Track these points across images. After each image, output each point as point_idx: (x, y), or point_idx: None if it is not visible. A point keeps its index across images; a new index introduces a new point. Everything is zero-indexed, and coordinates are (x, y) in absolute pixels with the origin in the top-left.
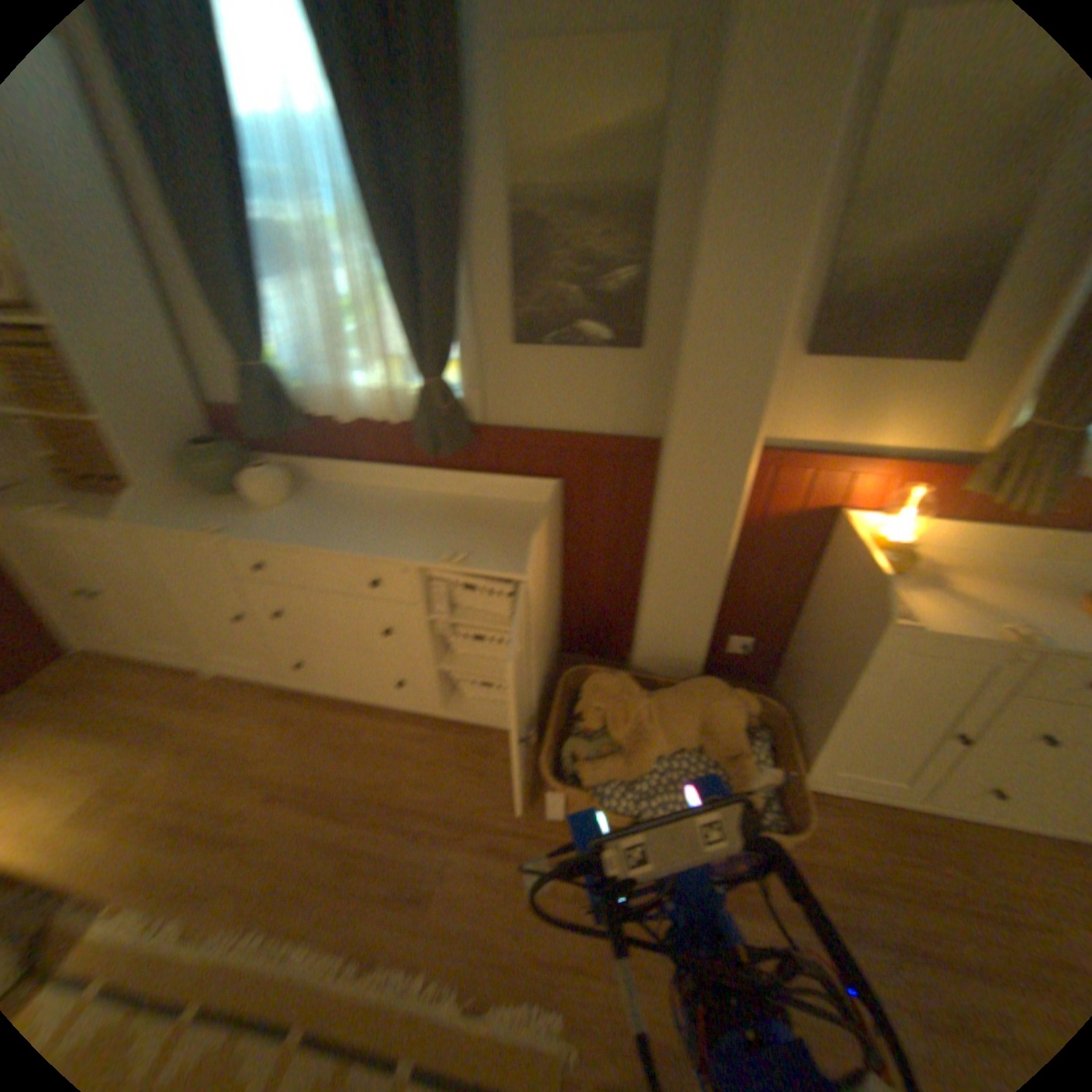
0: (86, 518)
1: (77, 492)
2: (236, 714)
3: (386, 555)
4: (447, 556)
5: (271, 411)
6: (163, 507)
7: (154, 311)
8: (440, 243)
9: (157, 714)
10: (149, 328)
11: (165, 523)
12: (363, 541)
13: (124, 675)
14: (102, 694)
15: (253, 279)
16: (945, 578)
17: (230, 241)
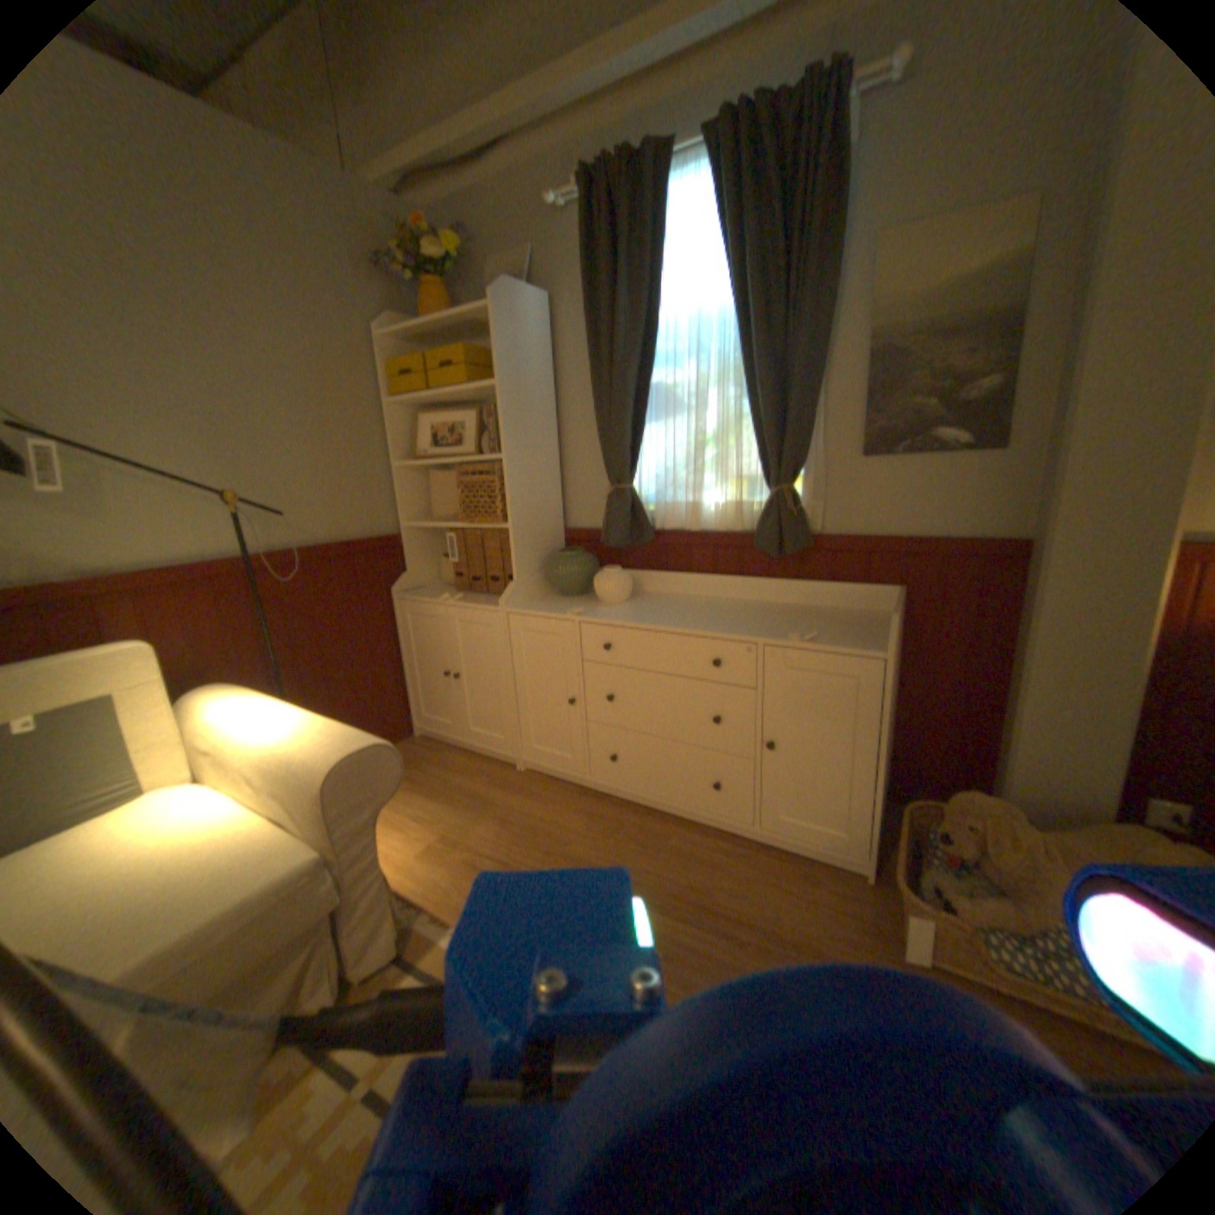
0: (480, 604)
1: (469, 590)
2: (550, 800)
3: (734, 633)
4: (797, 634)
5: (631, 524)
6: (533, 600)
7: (556, 455)
8: (811, 372)
9: (485, 788)
10: (551, 467)
11: (538, 608)
12: (709, 624)
13: (457, 756)
14: (442, 766)
15: (640, 423)
16: None
17: (635, 394)
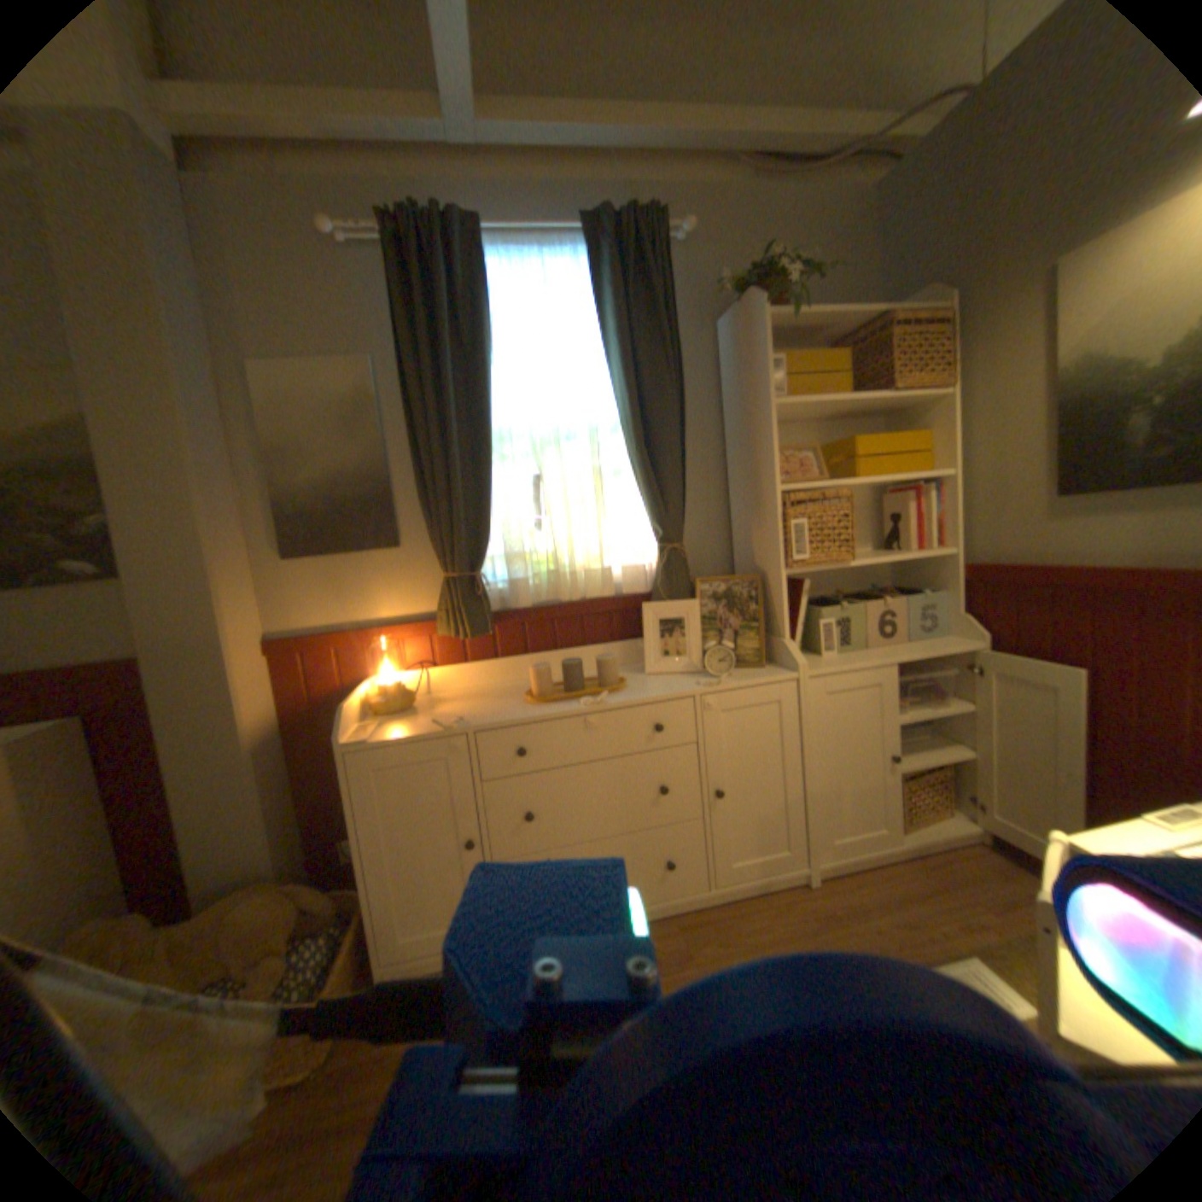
0: None
1: None
2: None
3: None
4: None
5: None
6: None
7: None
8: None
9: None
10: None
11: None
12: None
13: None
14: None
15: None
16: (440, 706)
17: None
